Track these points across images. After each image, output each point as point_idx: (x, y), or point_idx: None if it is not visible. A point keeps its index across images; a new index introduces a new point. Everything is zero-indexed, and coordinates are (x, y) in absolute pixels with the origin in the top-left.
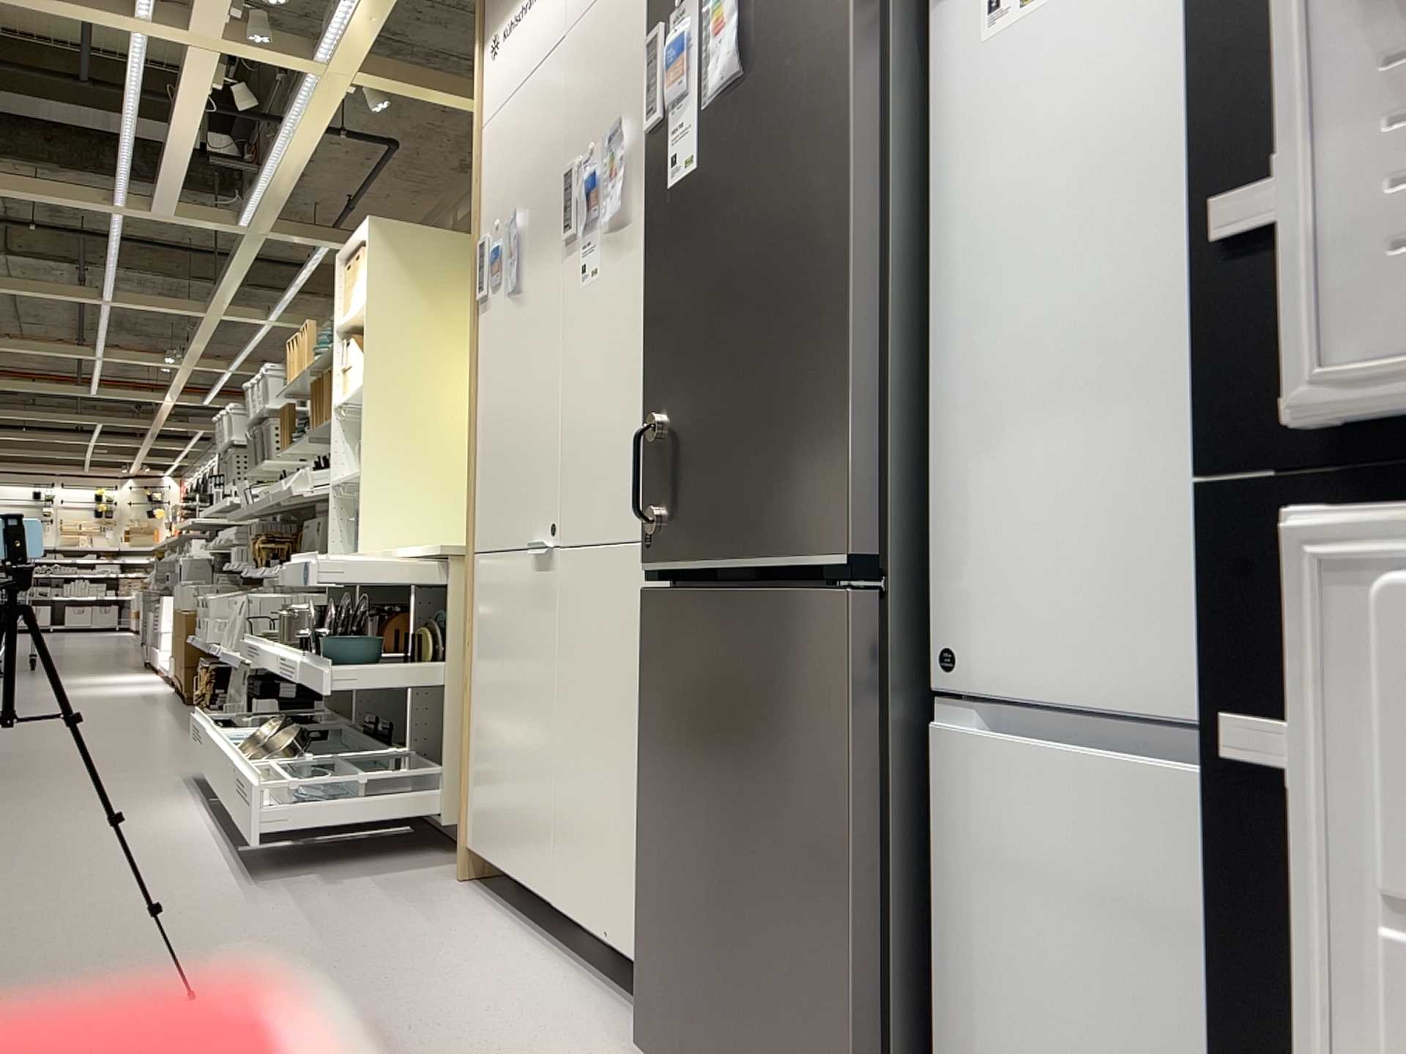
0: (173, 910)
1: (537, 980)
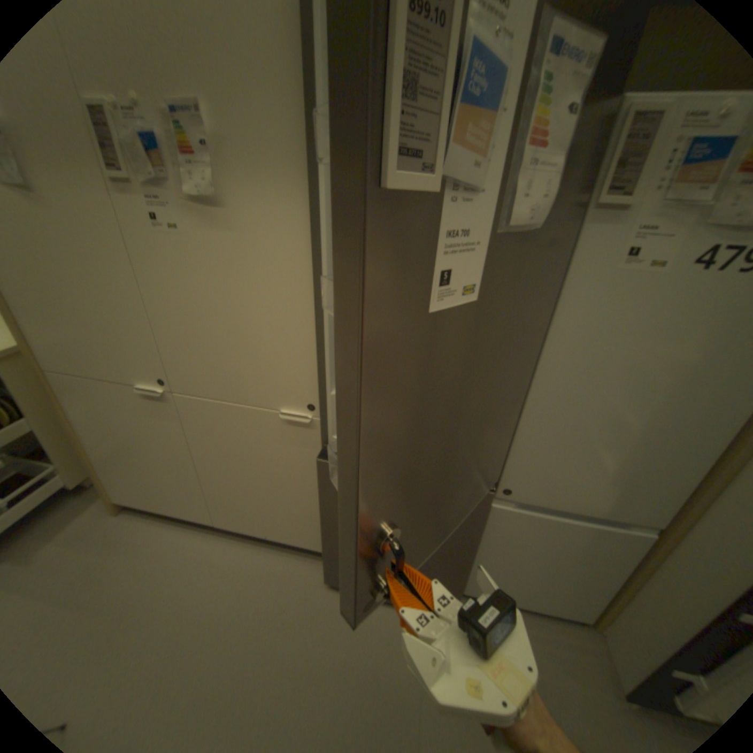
0: None
1: (233, 562)
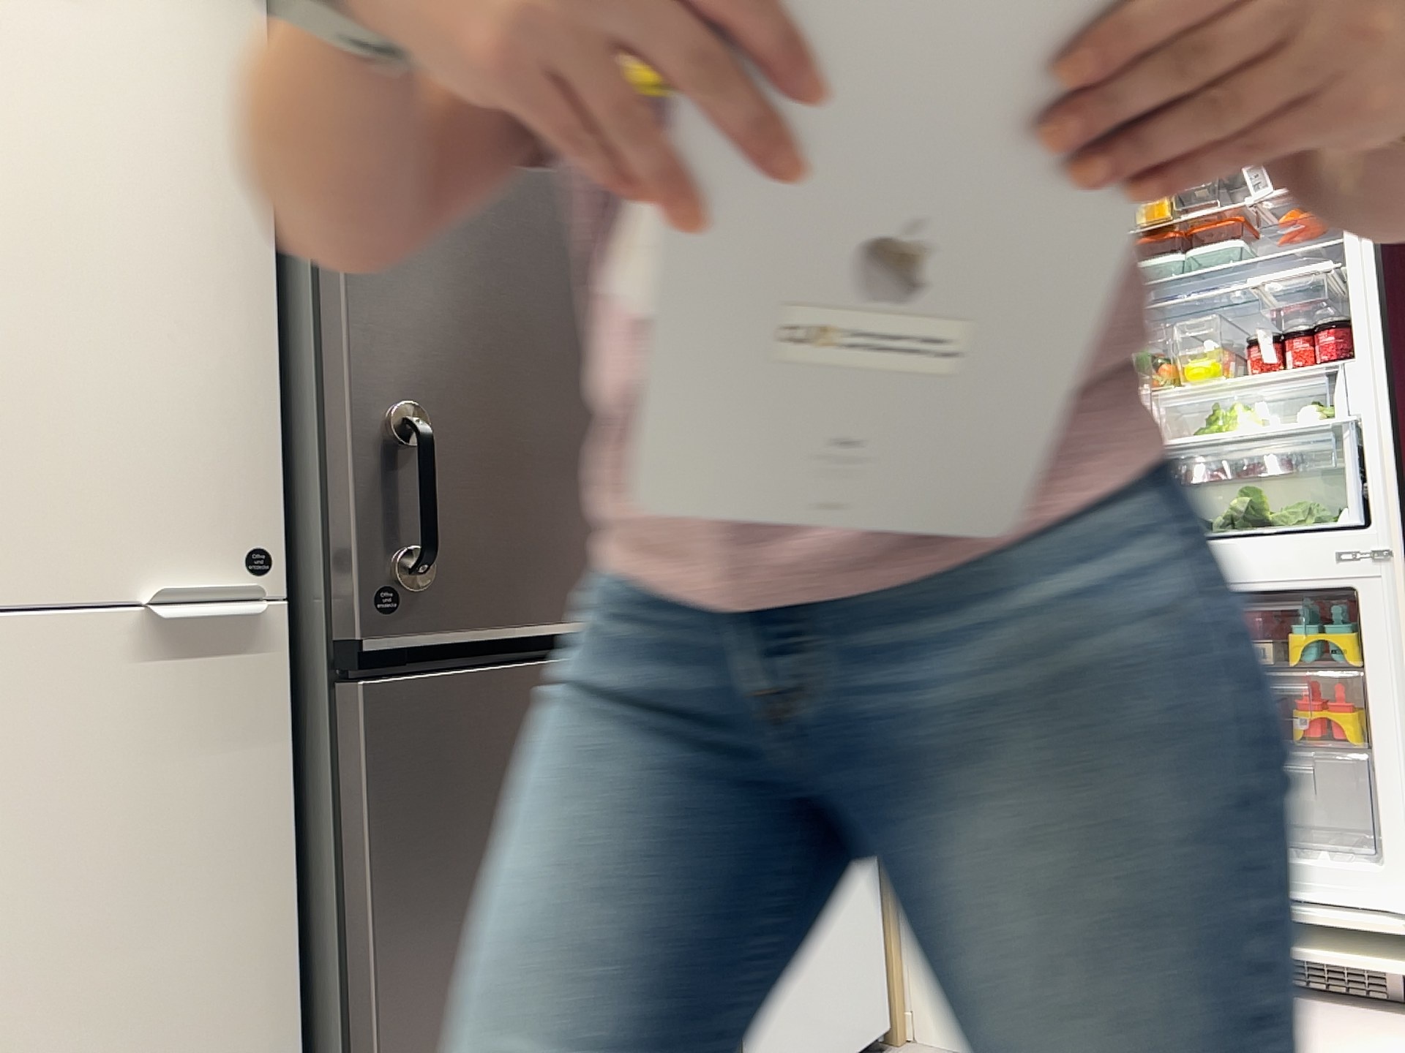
0: None
1: None
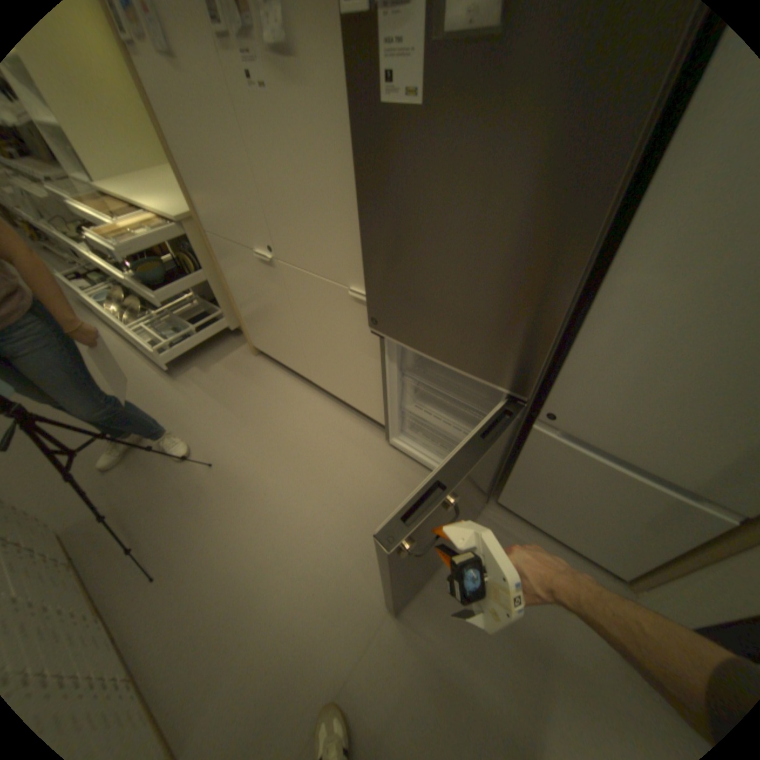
0: (156, 409)
1: (321, 411)
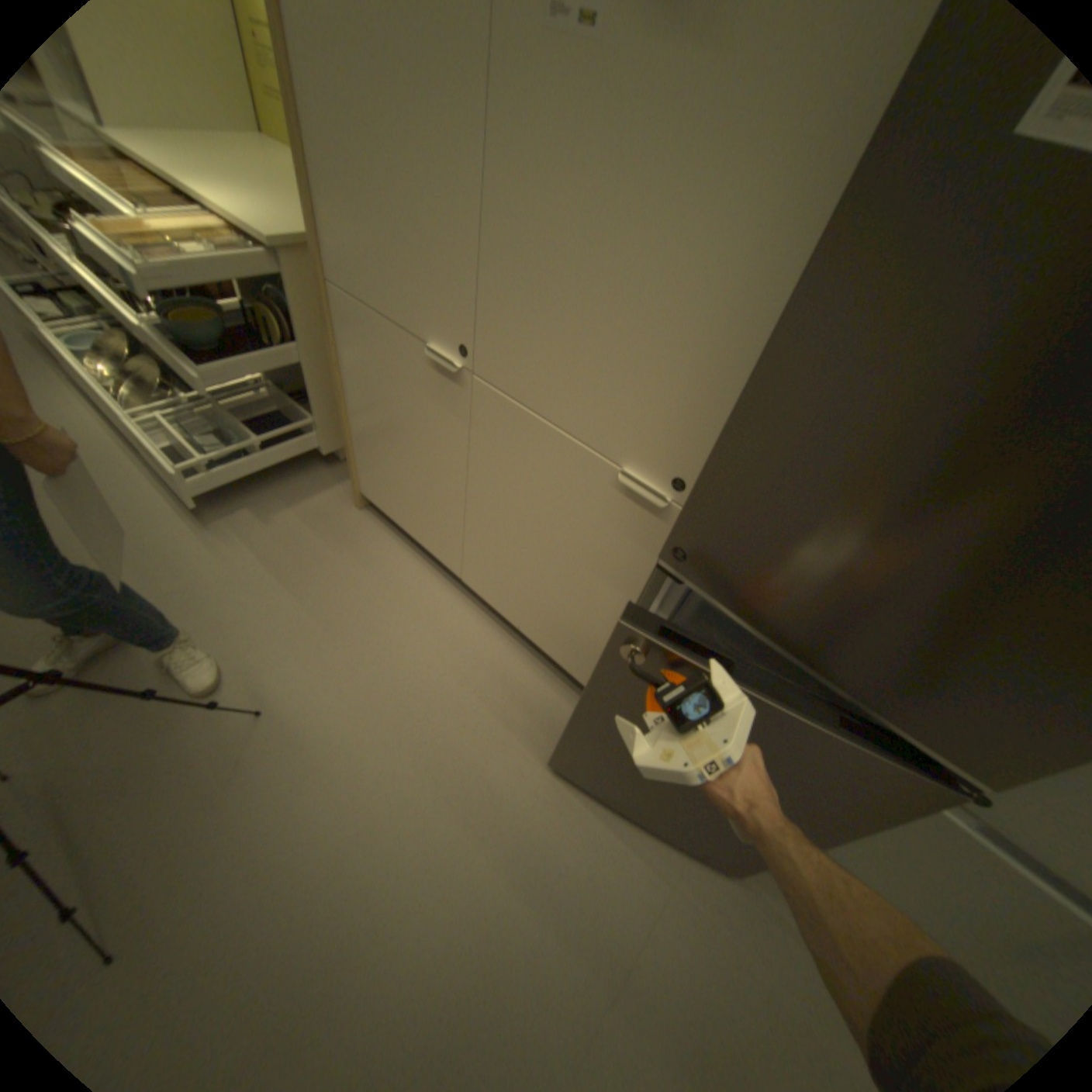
0: (162, 580)
1: (471, 634)
